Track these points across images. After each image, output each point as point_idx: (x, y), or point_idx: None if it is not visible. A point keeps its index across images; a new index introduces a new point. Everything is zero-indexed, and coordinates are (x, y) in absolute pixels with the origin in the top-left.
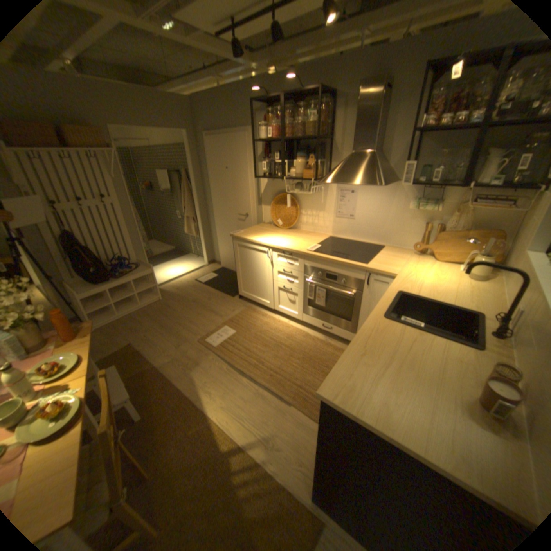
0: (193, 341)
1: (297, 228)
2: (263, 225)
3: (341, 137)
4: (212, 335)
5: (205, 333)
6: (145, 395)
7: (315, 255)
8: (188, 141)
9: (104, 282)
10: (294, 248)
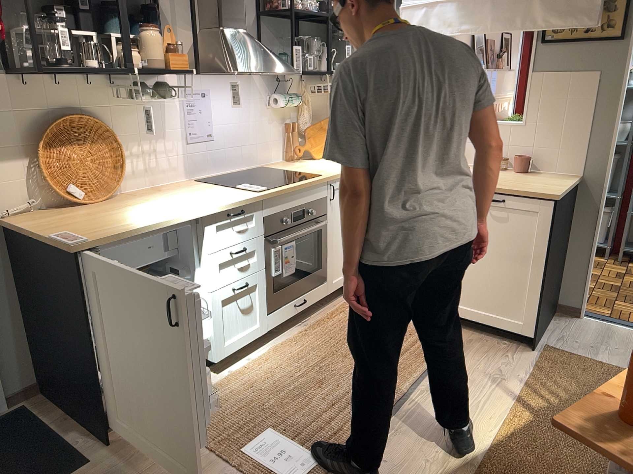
0: None
1: (114, 194)
2: (25, 218)
3: (170, 3)
4: None
5: None
6: None
7: (279, 189)
8: None
9: None
10: (240, 197)
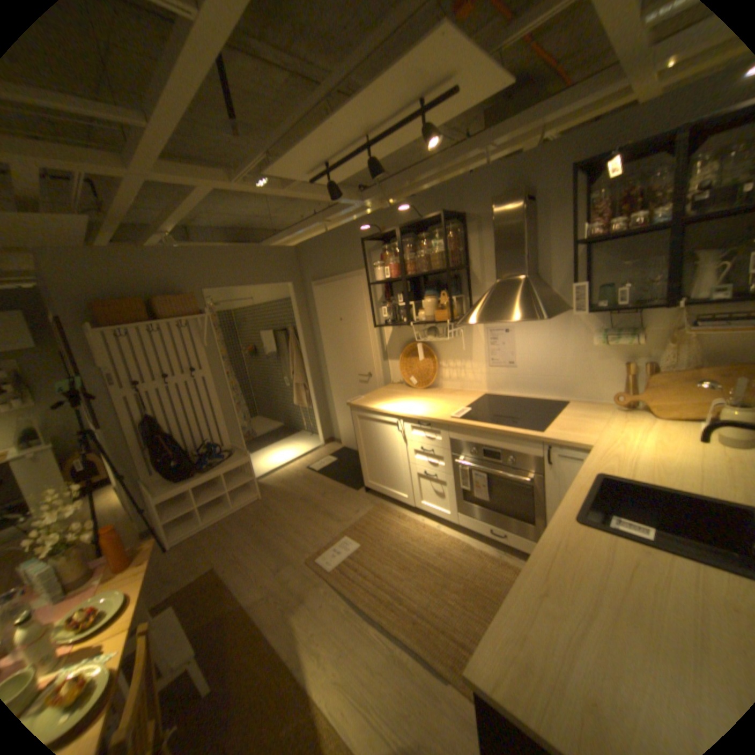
0: (298, 563)
1: (437, 386)
2: (392, 386)
3: (479, 266)
4: (326, 553)
5: (316, 549)
6: (224, 656)
7: (462, 423)
8: (295, 295)
9: (187, 480)
10: (433, 415)
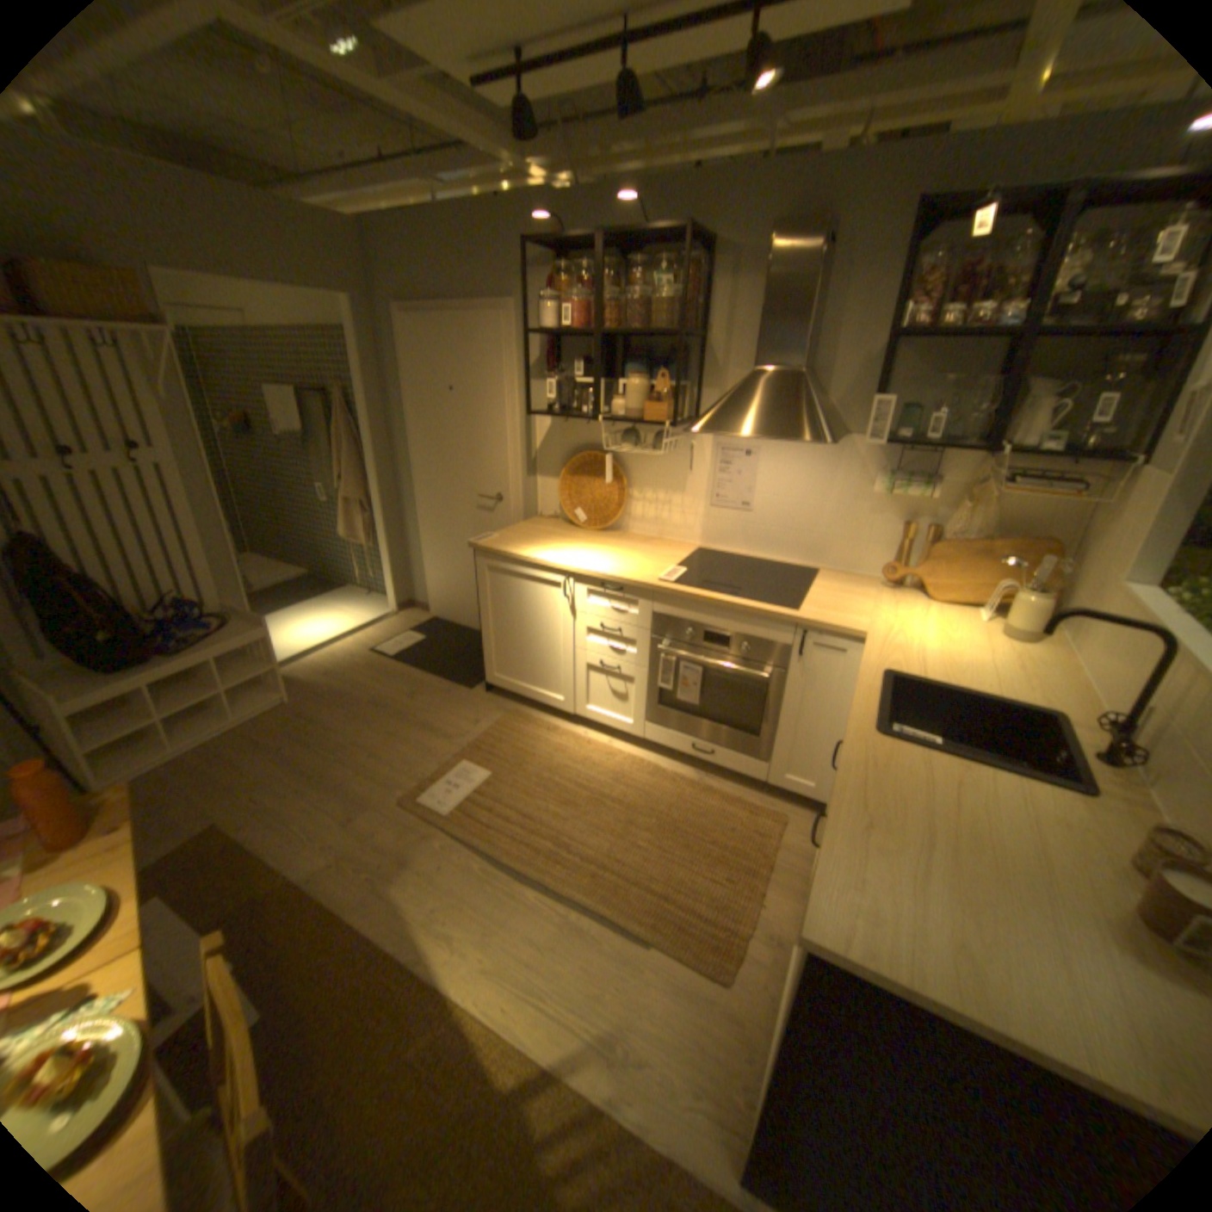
0: (385, 805)
1: (620, 530)
2: (541, 521)
3: (724, 337)
4: (434, 788)
5: (414, 783)
6: (273, 962)
7: (679, 591)
8: (352, 323)
9: (135, 668)
10: (629, 575)
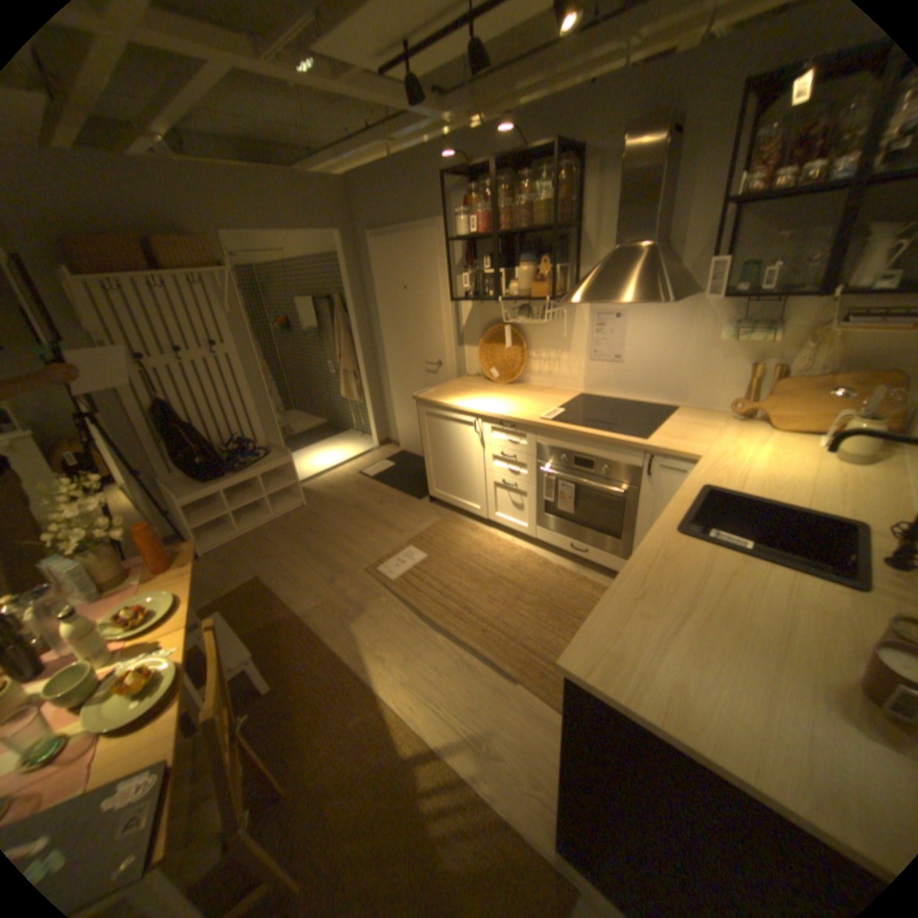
0: (356, 572)
1: (524, 382)
2: (467, 378)
3: (595, 224)
4: (387, 563)
5: (375, 559)
6: (281, 659)
7: (554, 426)
8: (344, 249)
9: (217, 479)
10: (520, 415)
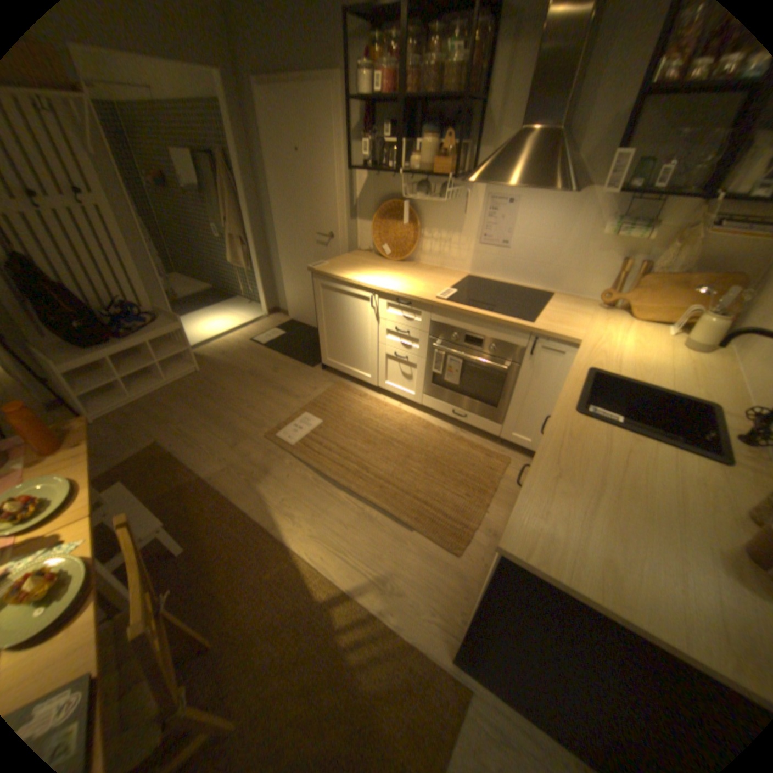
0: (256, 436)
1: (414, 260)
2: (359, 253)
3: (501, 100)
4: (286, 428)
5: (275, 424)
6: (190, 521)
7: (449, 305)
8: (224, 94)
9: (99, 345)
10: (416, 293)
